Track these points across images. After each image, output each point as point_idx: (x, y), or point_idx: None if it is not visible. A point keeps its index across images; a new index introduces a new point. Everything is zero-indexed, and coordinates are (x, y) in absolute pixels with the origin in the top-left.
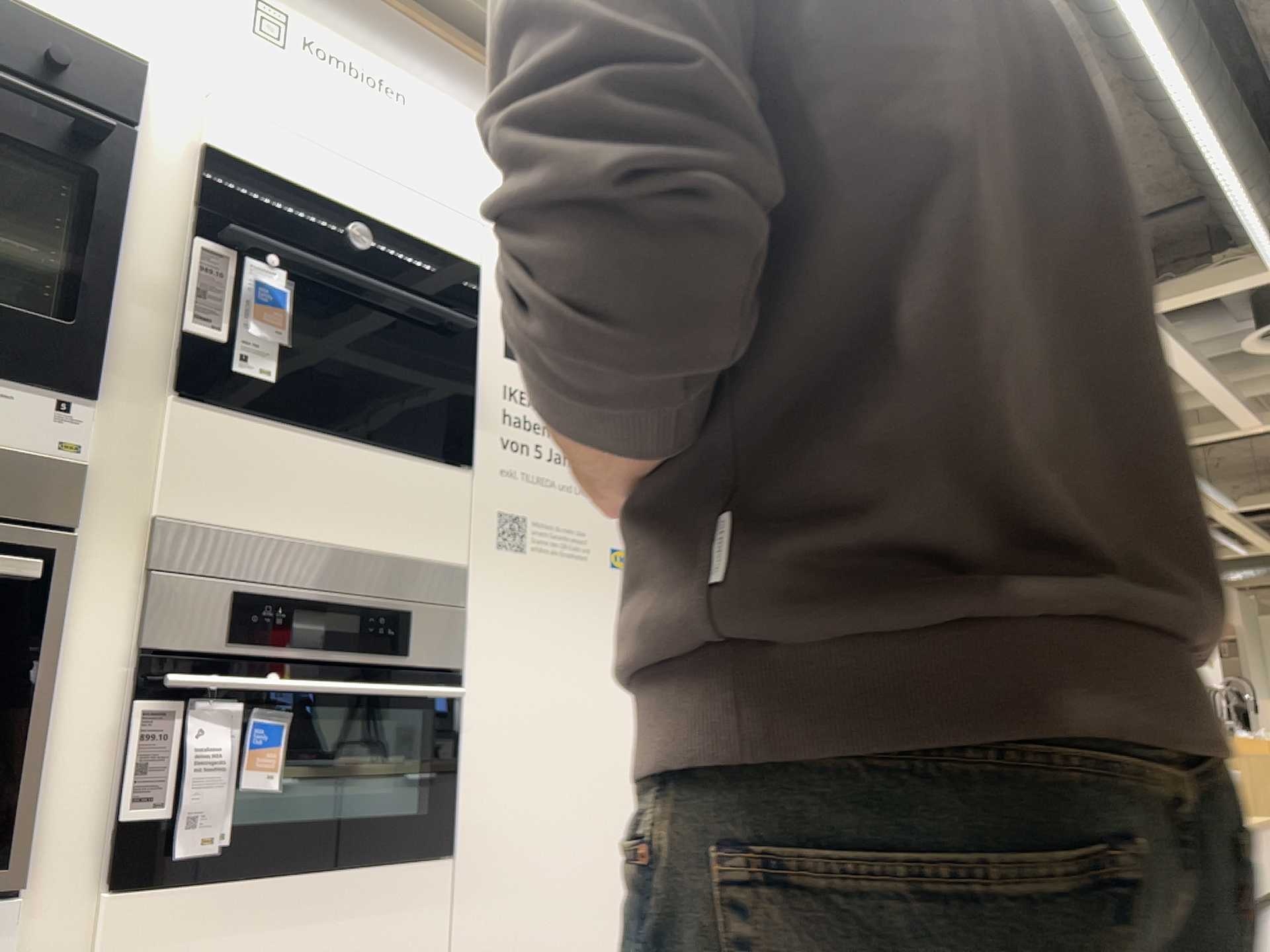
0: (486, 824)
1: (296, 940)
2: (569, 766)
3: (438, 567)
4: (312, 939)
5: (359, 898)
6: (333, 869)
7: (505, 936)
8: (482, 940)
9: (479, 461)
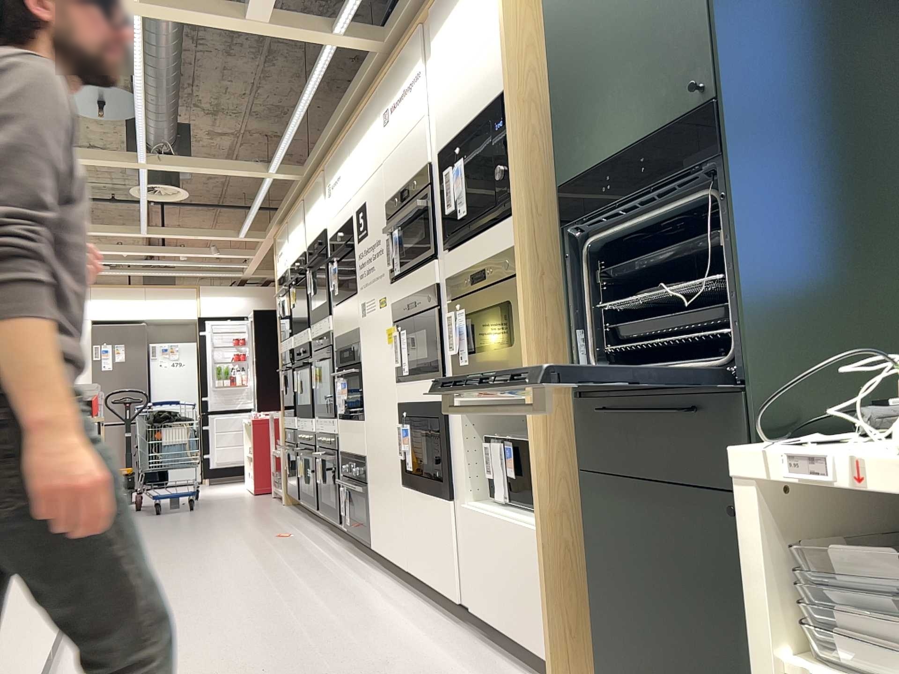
0: (367, 411)
1: (350, 436)
2: (377, 392)
3: (361, 328)
4: (352, 436)
5: (355, 428)
6: (352, 420)
7: (372, 448)
8: (369, 448)
9: (357, 288)
